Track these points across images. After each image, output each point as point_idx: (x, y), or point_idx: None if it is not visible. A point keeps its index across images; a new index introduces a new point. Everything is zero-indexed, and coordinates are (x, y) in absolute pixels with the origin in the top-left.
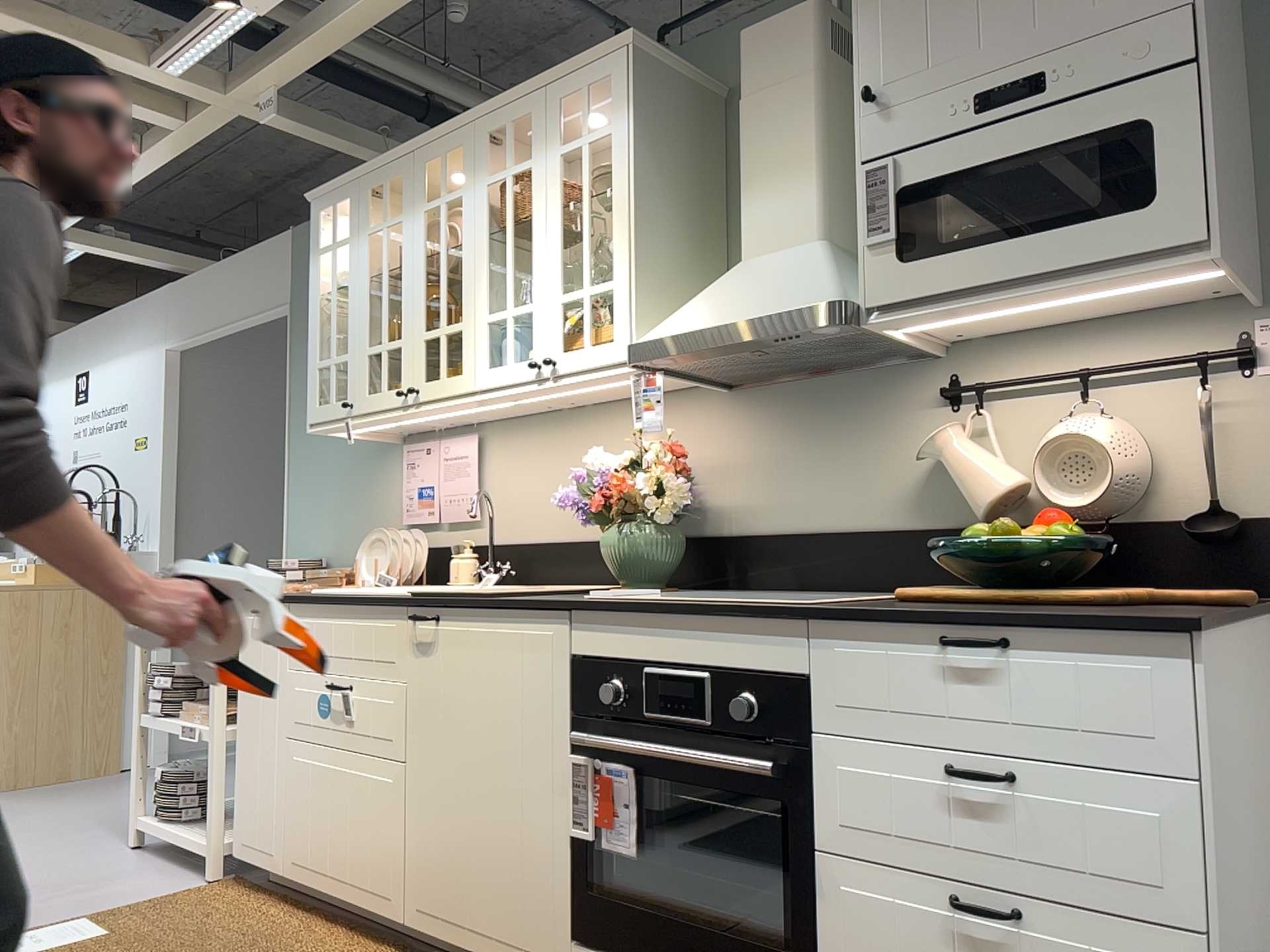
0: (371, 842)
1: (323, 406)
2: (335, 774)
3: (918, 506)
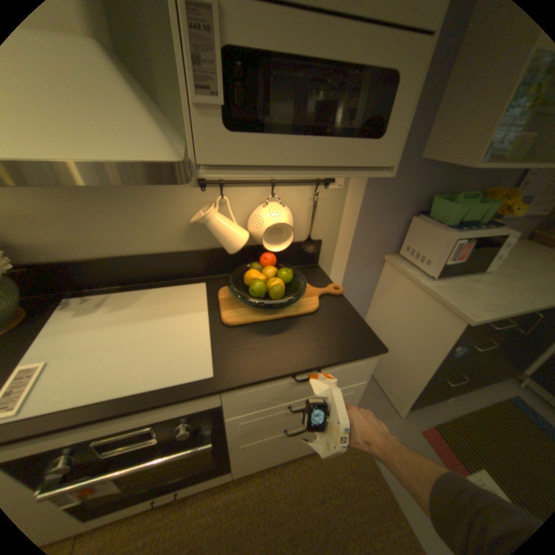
0: None
1: None
2: None
3: (186, 240)
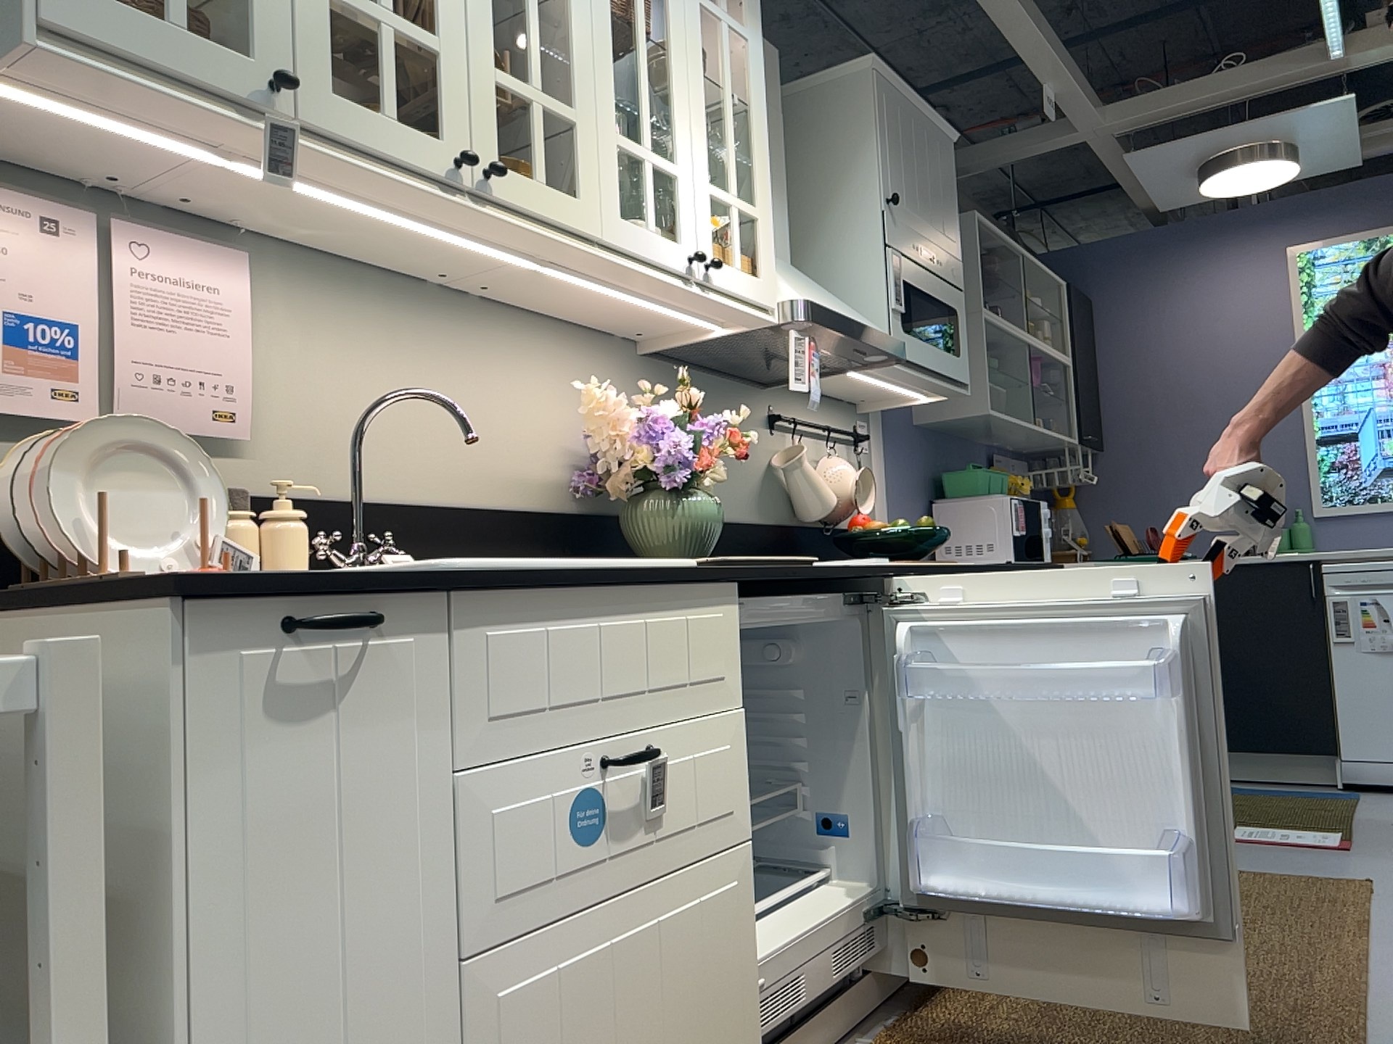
0: (708, 1022)
1: (128, 9)
2: (625, 951)
3: (763, 505)
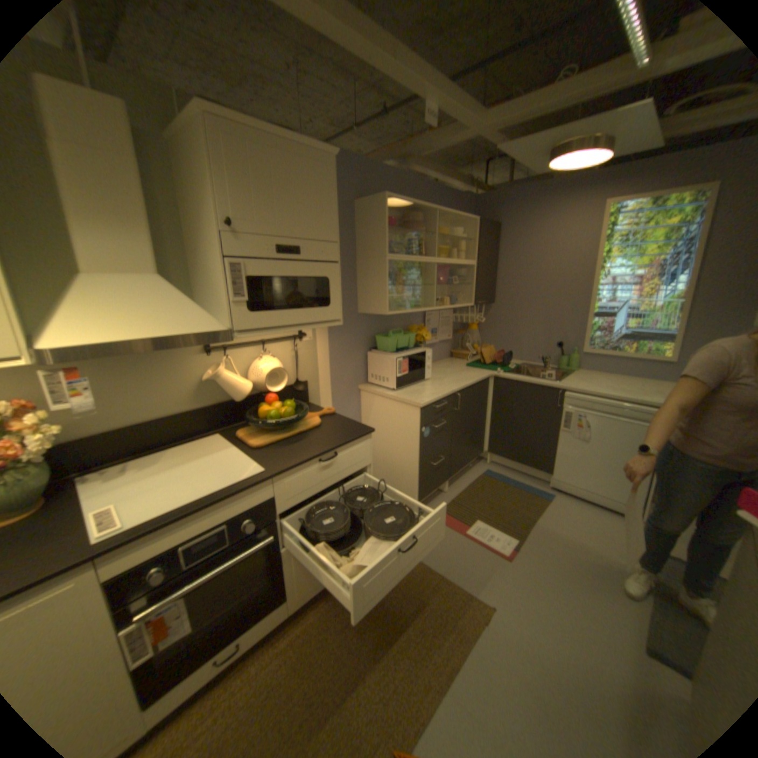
0: None
1: None
2: None
3: (195, 398)
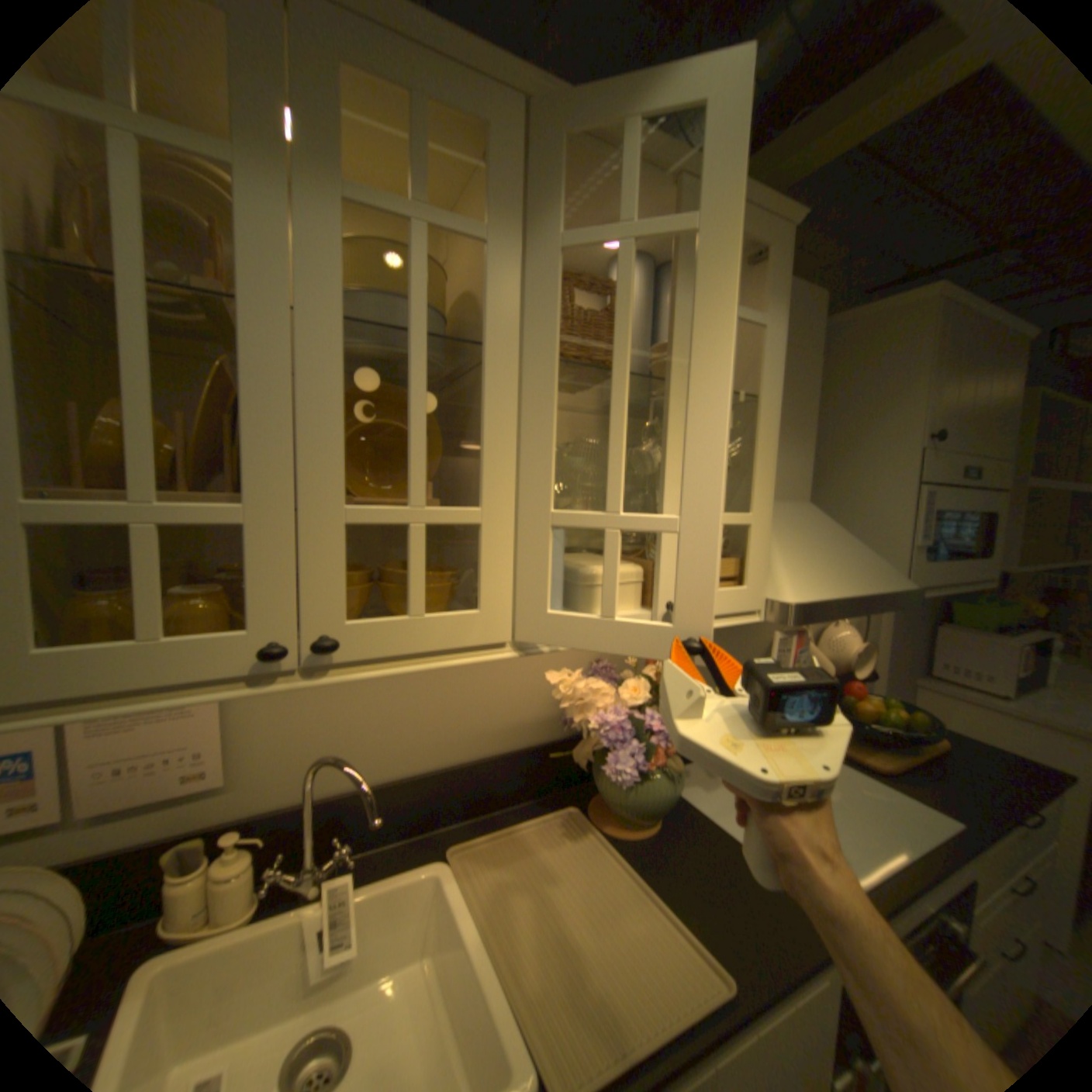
0: None
1: None
2: None
3: None
